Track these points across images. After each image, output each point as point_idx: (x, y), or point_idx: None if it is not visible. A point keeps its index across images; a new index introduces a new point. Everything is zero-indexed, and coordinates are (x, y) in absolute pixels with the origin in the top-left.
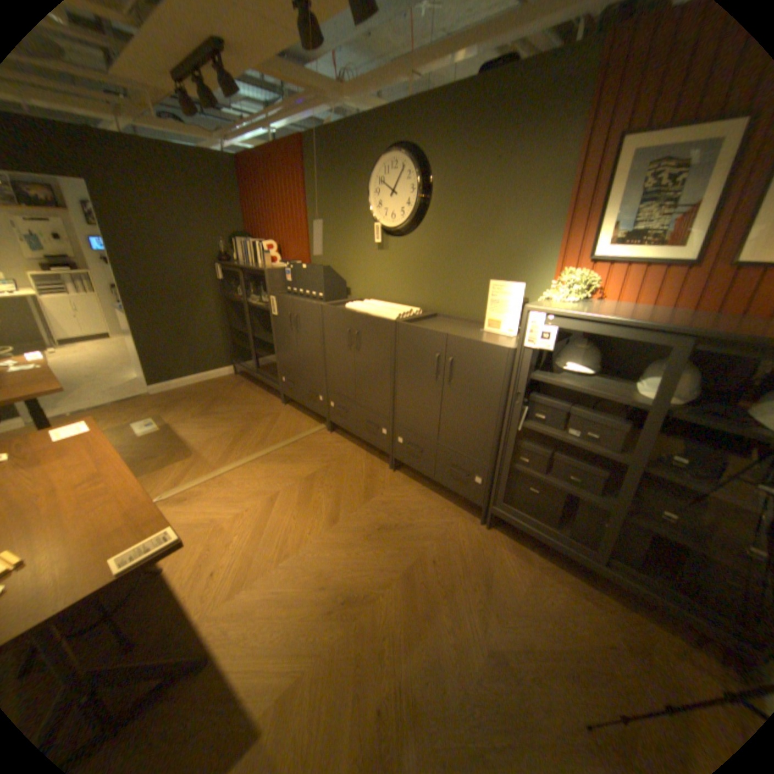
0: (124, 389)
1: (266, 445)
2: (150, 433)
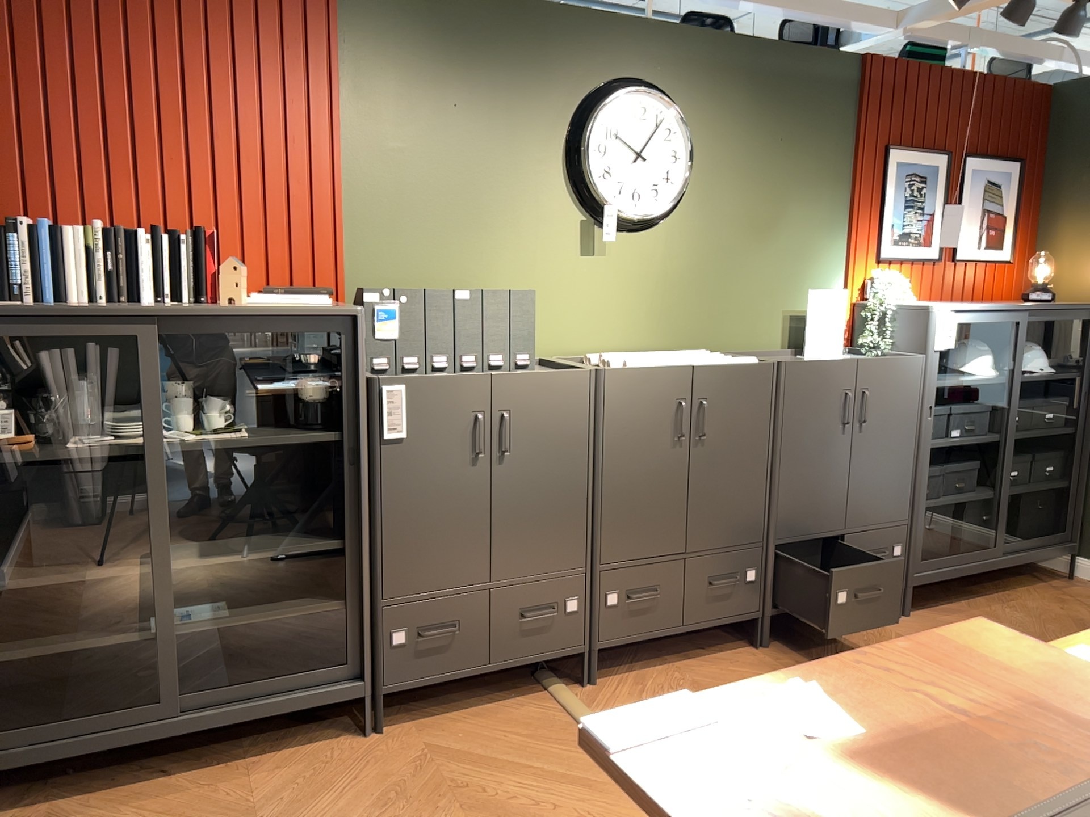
0: None
1: (604, 781)
2: None
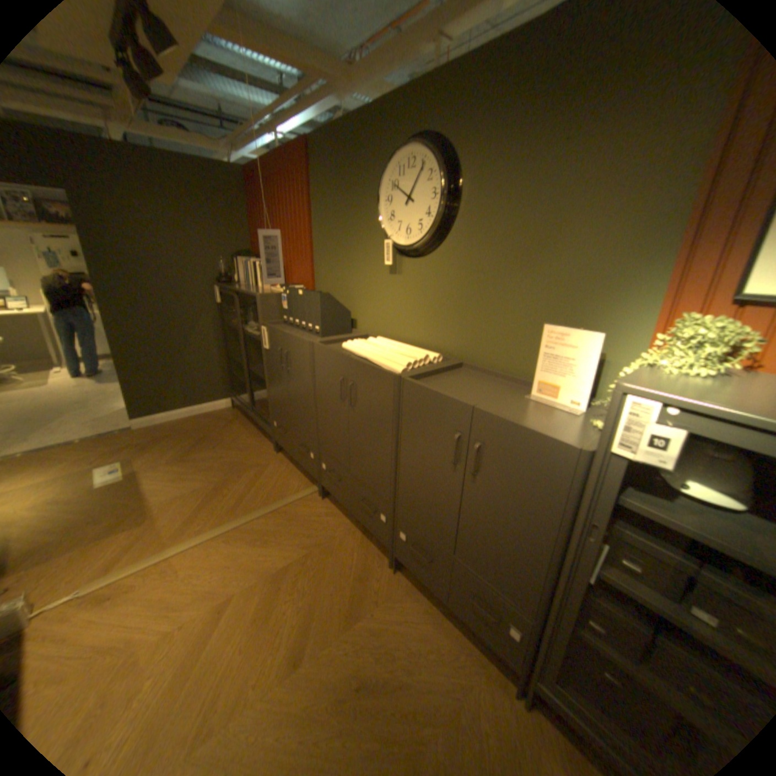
0: (108, 421)
1: (239, 512)
2: (110, 483)
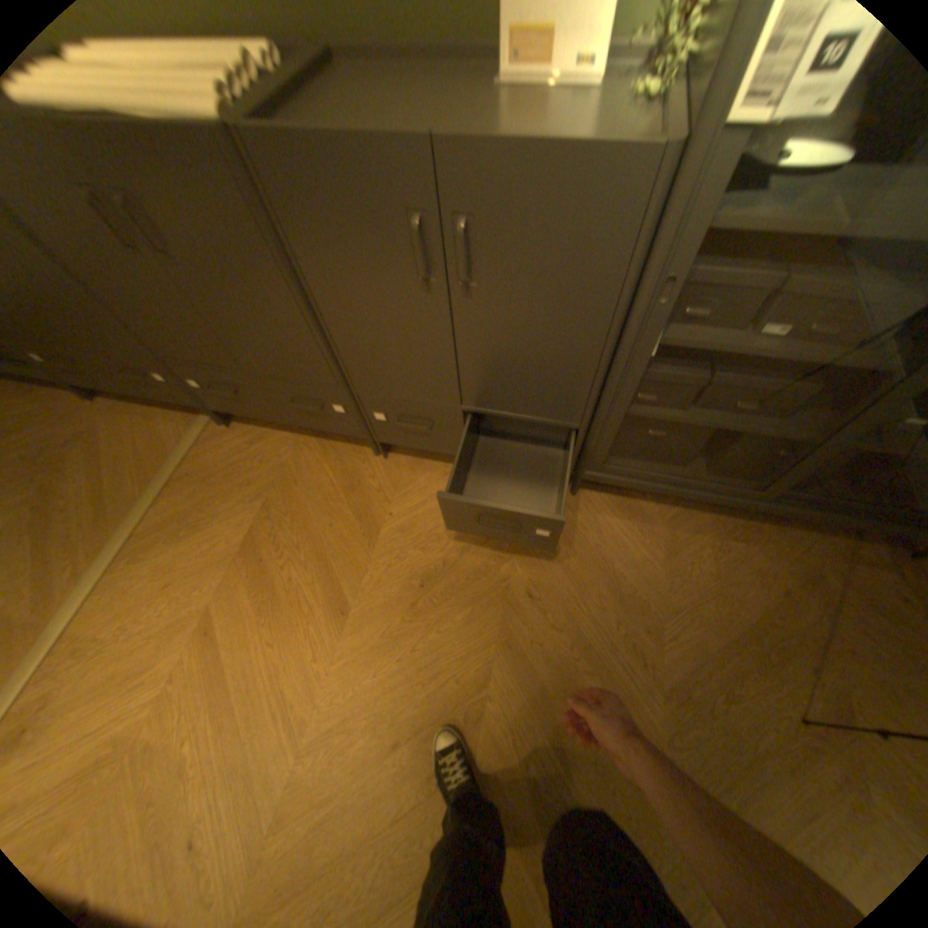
0: None
1: (114, 517)
2: None
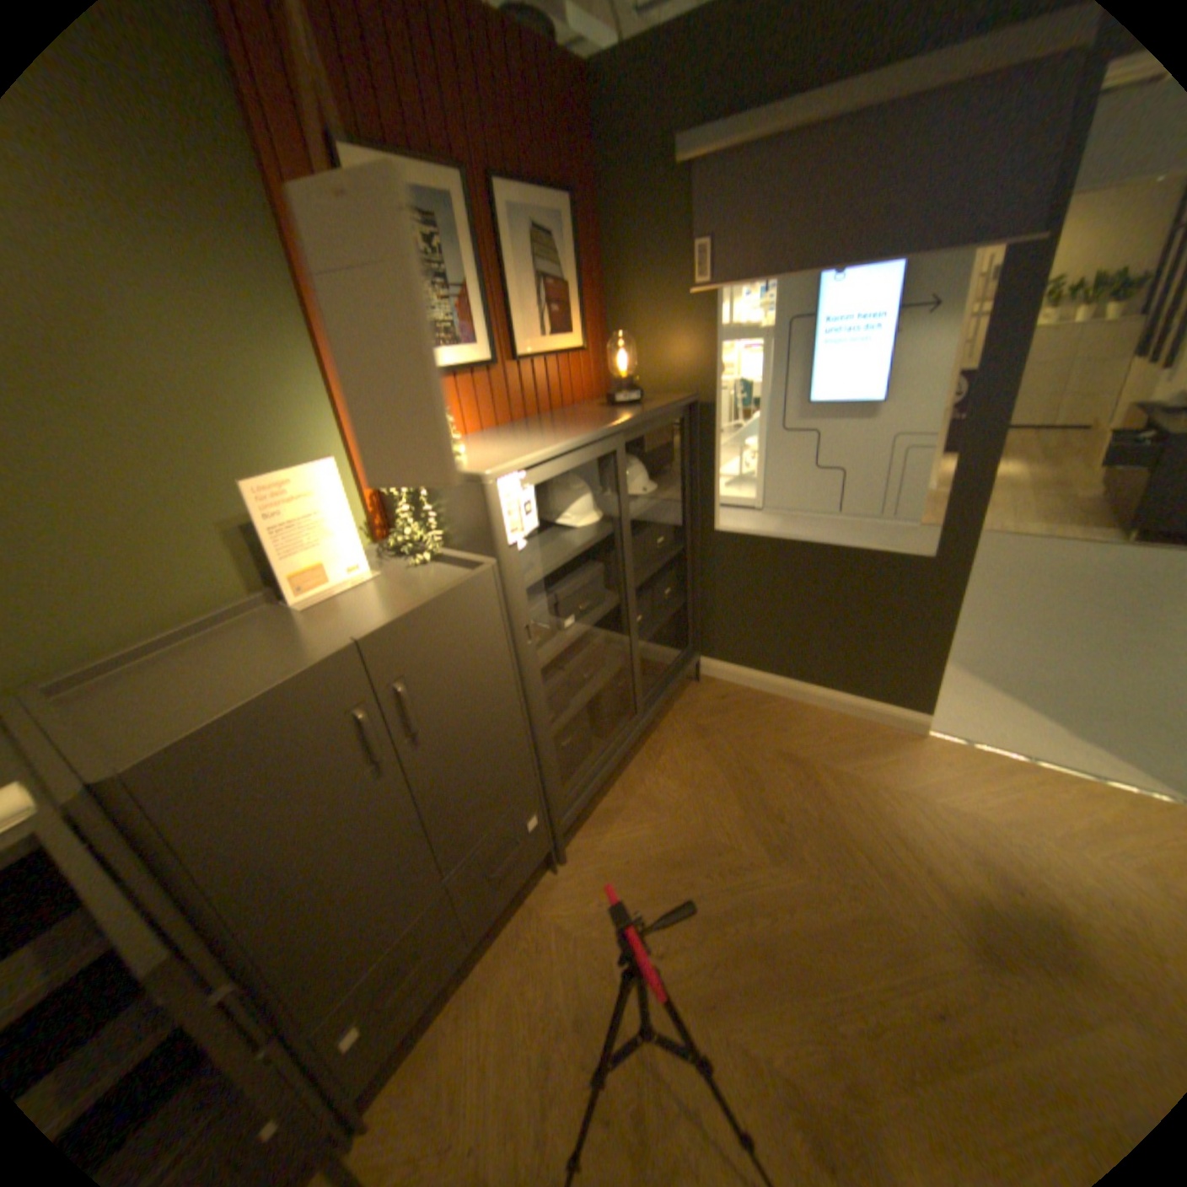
0: None
1: None
2: None
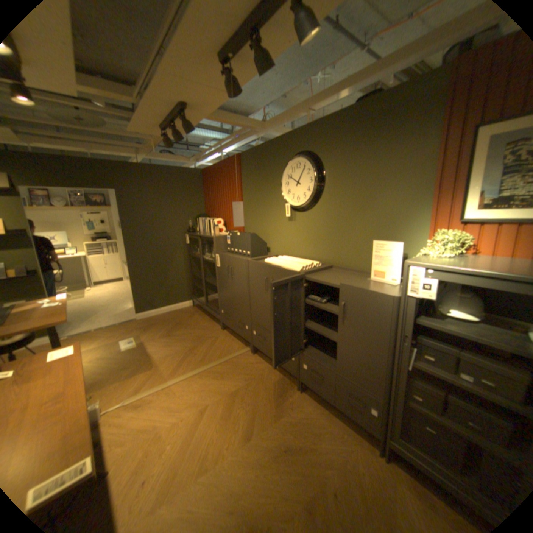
0: (121, 315)
1: (205, 362)
2: (129, 348)
